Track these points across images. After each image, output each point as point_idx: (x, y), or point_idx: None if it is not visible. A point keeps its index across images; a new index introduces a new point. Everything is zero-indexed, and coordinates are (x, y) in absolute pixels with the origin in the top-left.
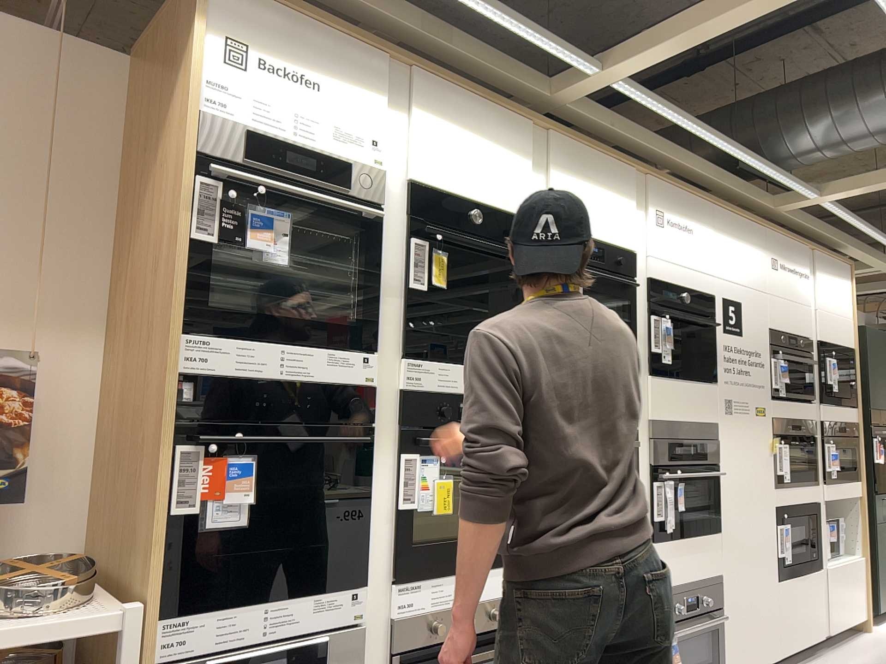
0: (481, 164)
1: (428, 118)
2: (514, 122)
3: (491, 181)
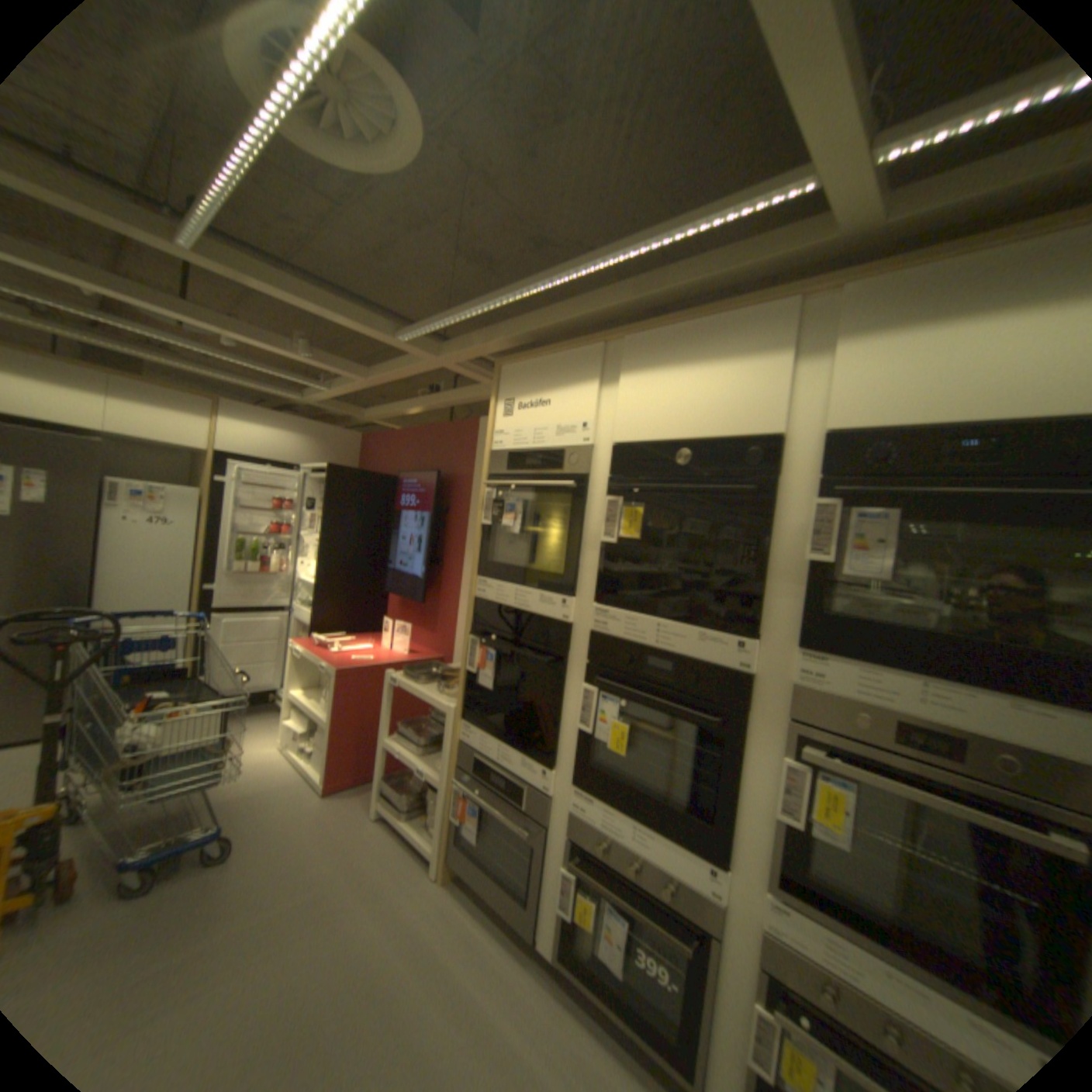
0: (698, 390)
1: (633, 371)
2: (765, 304)
3: (714, 403)
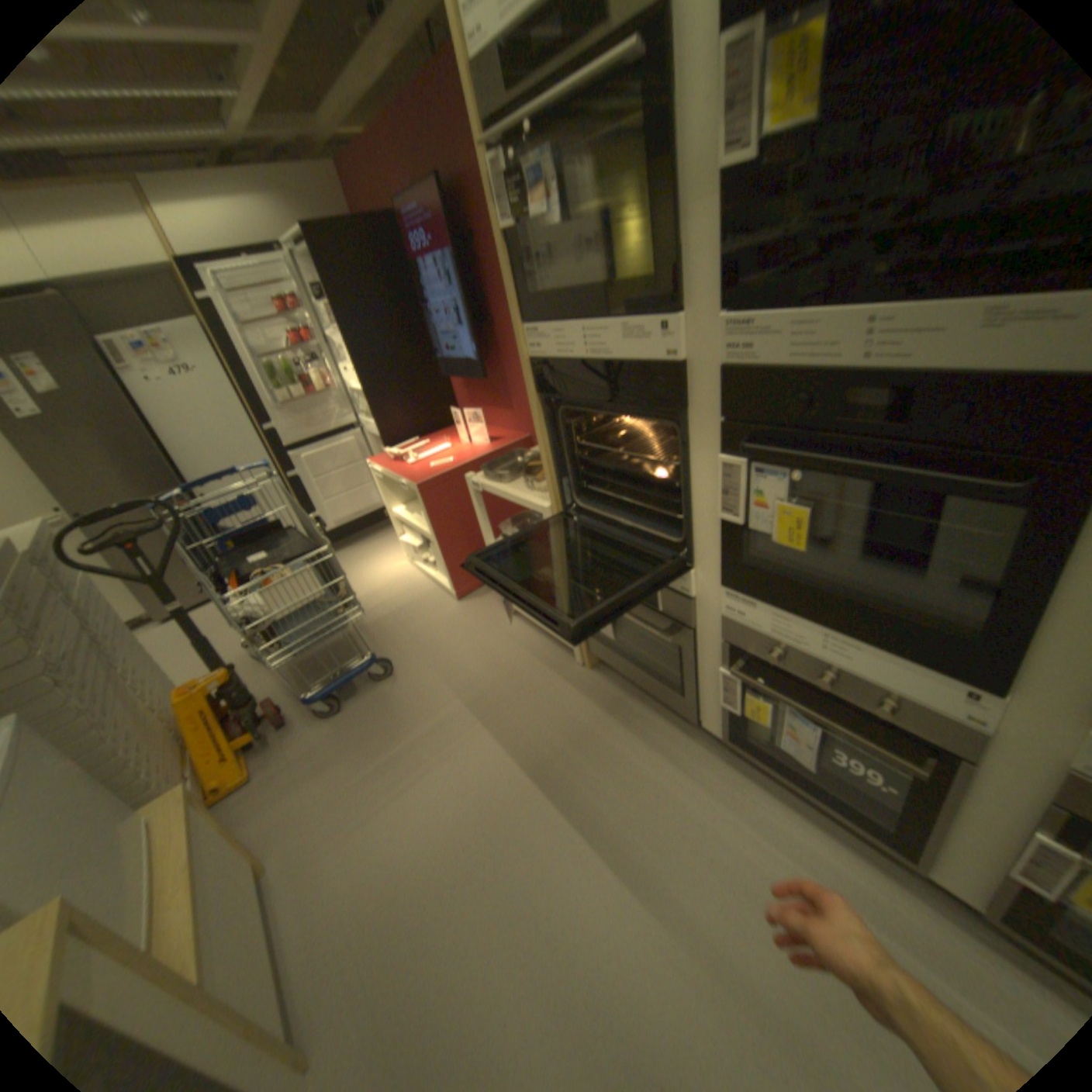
0: None
1: None
2: None
3: None
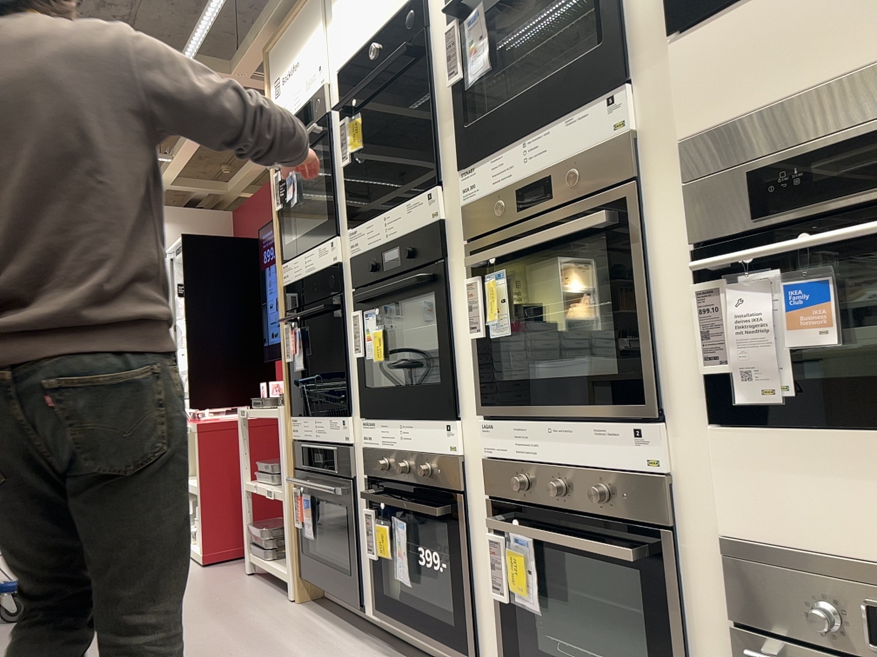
0: None
1: None
2: None
3: None
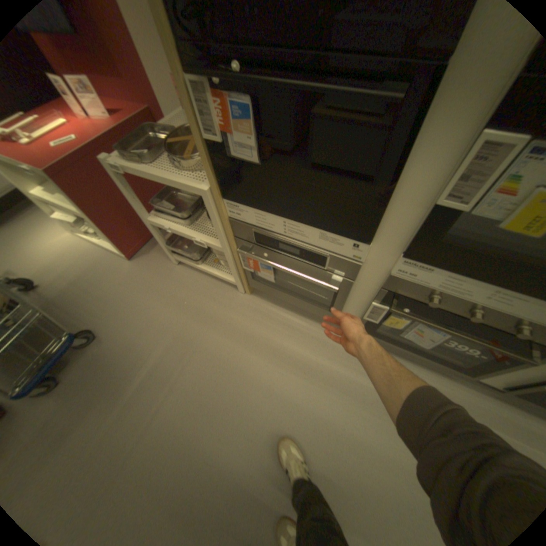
0: None
1: None
2: None
3: None
